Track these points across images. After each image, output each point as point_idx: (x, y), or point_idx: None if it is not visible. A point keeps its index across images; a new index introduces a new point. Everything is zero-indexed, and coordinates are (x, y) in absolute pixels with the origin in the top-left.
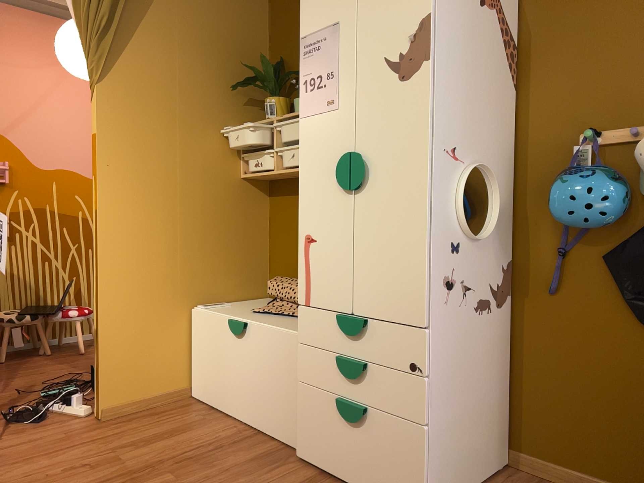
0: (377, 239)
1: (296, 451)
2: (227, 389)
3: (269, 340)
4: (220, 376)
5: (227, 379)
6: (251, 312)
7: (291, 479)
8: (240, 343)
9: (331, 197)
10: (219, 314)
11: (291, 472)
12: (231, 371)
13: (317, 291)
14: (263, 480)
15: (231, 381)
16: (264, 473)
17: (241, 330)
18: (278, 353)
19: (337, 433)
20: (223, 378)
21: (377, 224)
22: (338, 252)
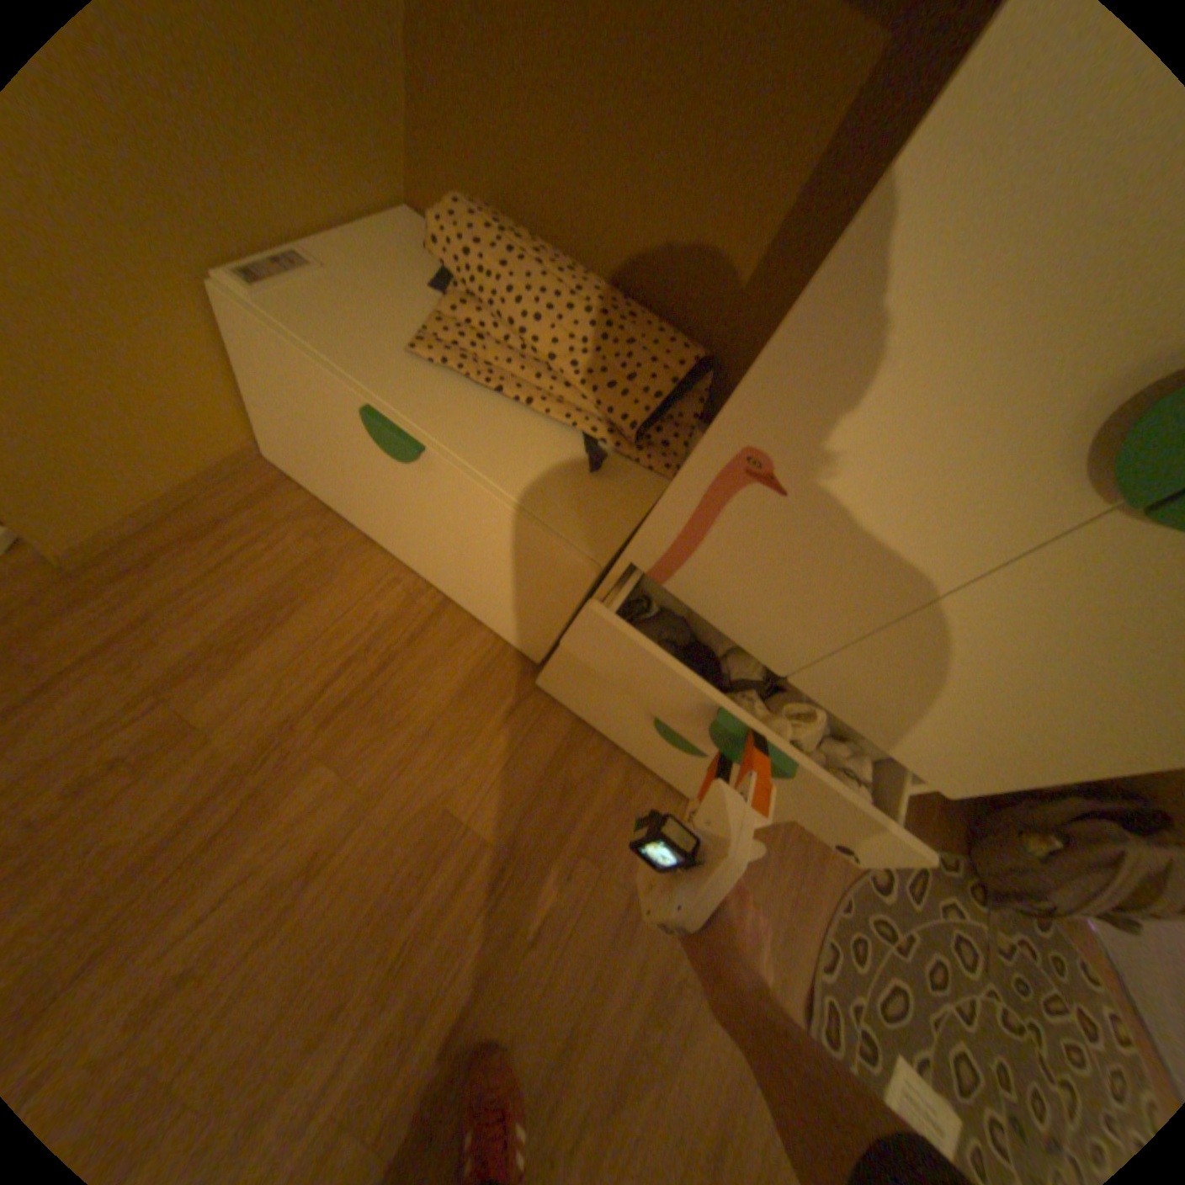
0: (1027, 657)
1: (538, 681)
2: (367, 509)
3: (496, 516)
4: (343, 479)
5: (366, 496)
6: (409, 353)
7: (539, 741)
8: (404, 467)
9: (993, 430)
10: (319, 352)
11: (534, 721)
12: (378, 492)
13: (706, 583)
14: (498, 752)
15: (379, 506)
16: (493, 731)
17: (411, 459)
18: (519, 552)
19: (634, 722)
20: (354, 487)
21: (1080, 638)
22: (852, 580)
